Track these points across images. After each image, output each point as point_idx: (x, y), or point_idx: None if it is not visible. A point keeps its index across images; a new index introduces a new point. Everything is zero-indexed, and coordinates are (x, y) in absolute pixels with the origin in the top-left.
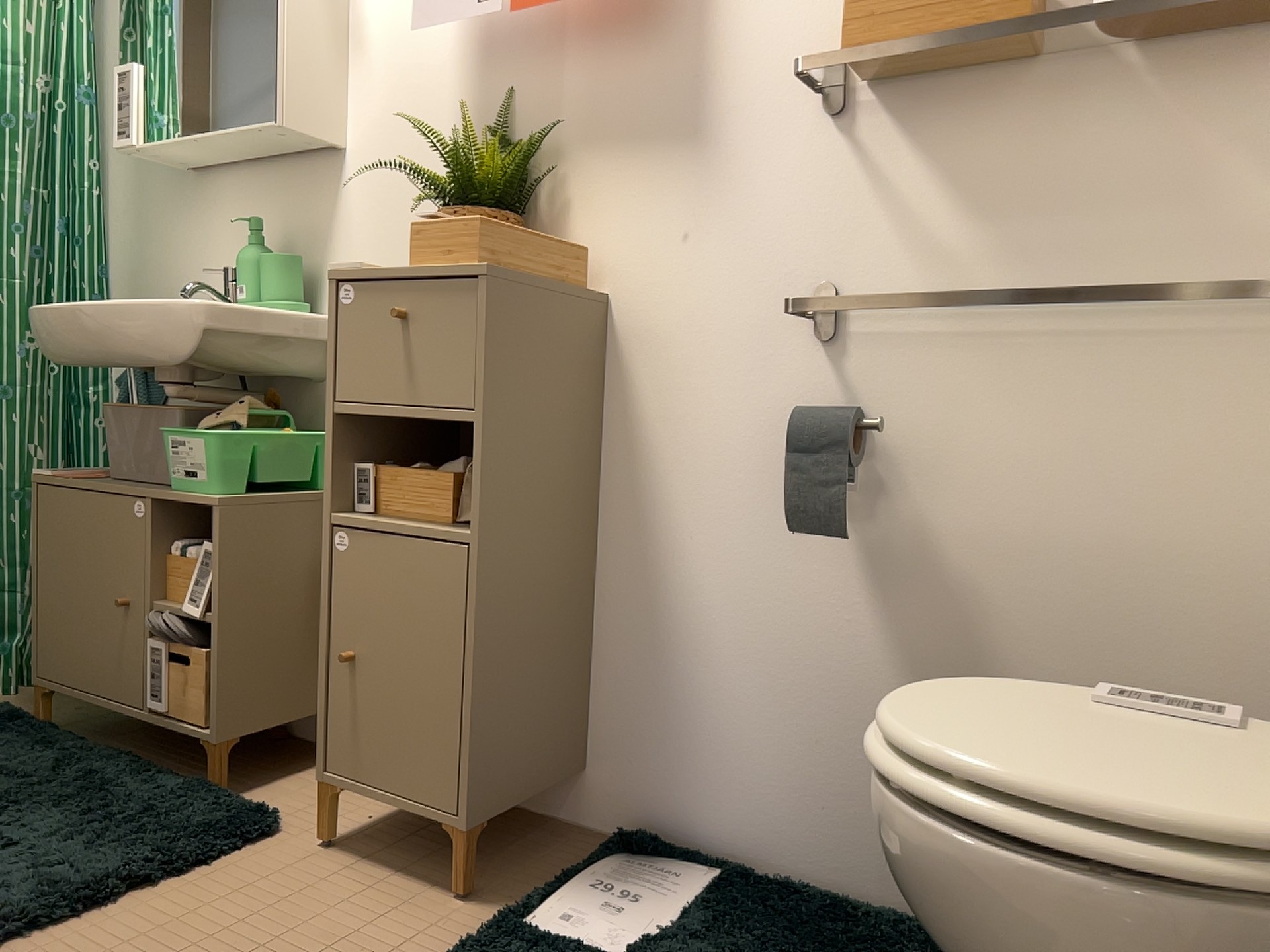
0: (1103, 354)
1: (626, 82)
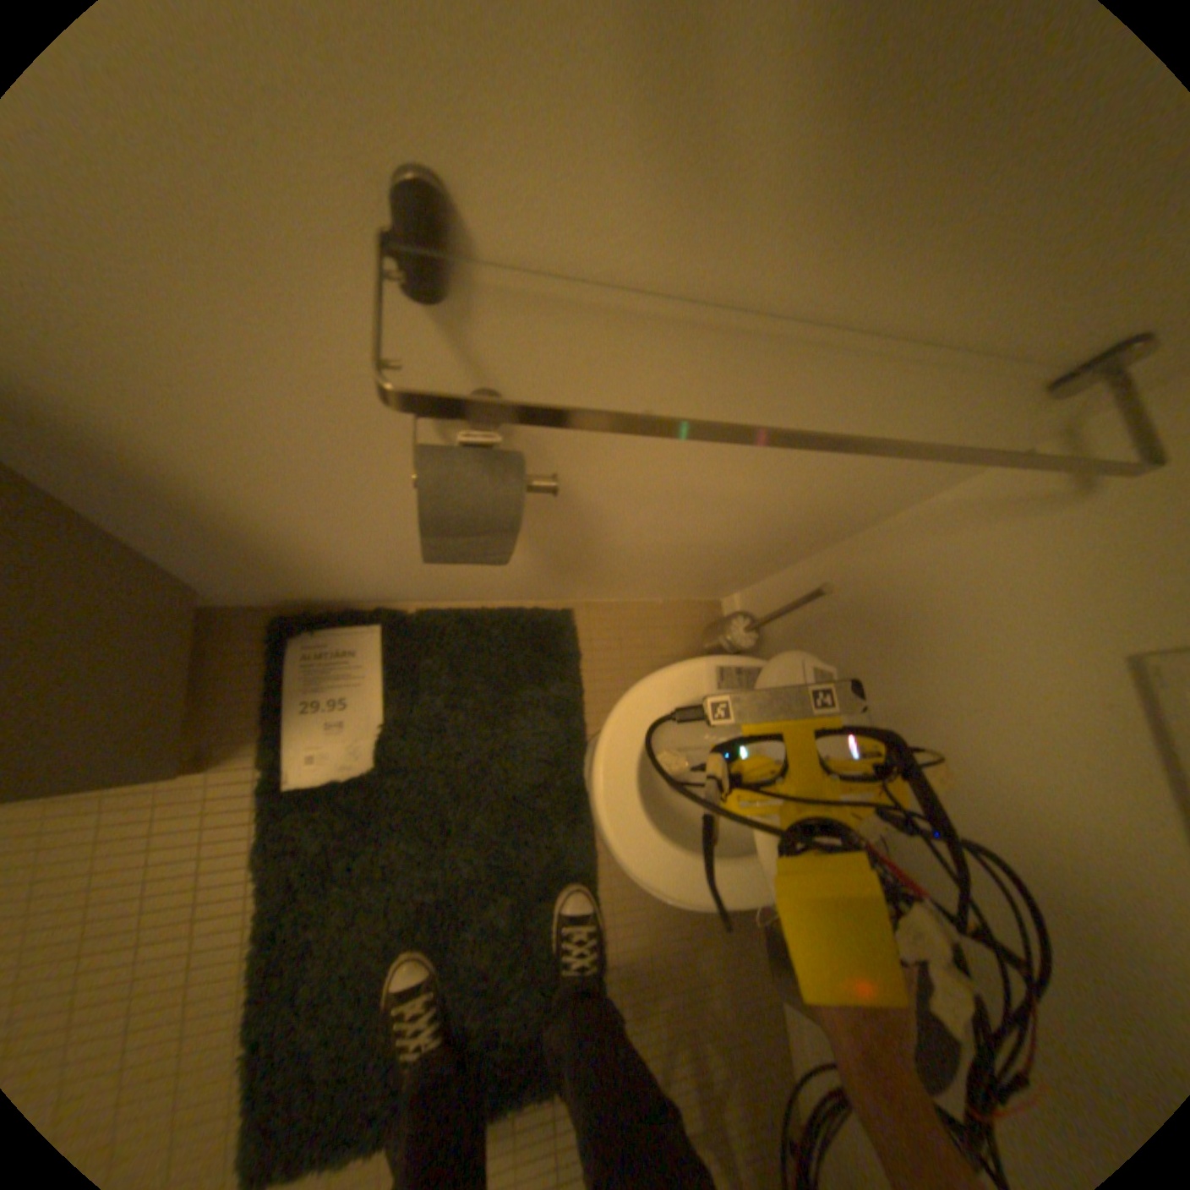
0: (856, 375)
1: None
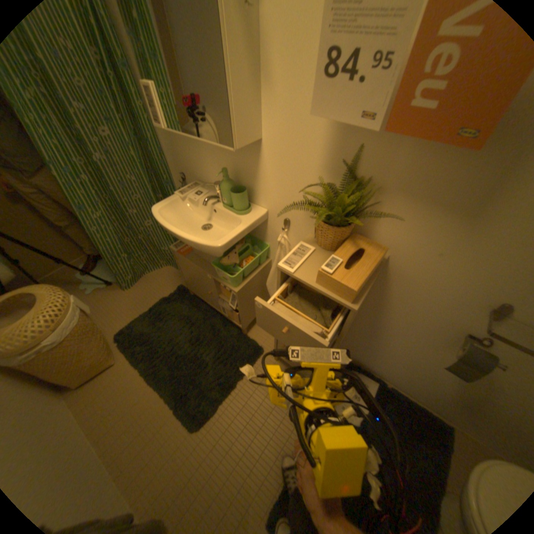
0: None
1: (444, 166)
